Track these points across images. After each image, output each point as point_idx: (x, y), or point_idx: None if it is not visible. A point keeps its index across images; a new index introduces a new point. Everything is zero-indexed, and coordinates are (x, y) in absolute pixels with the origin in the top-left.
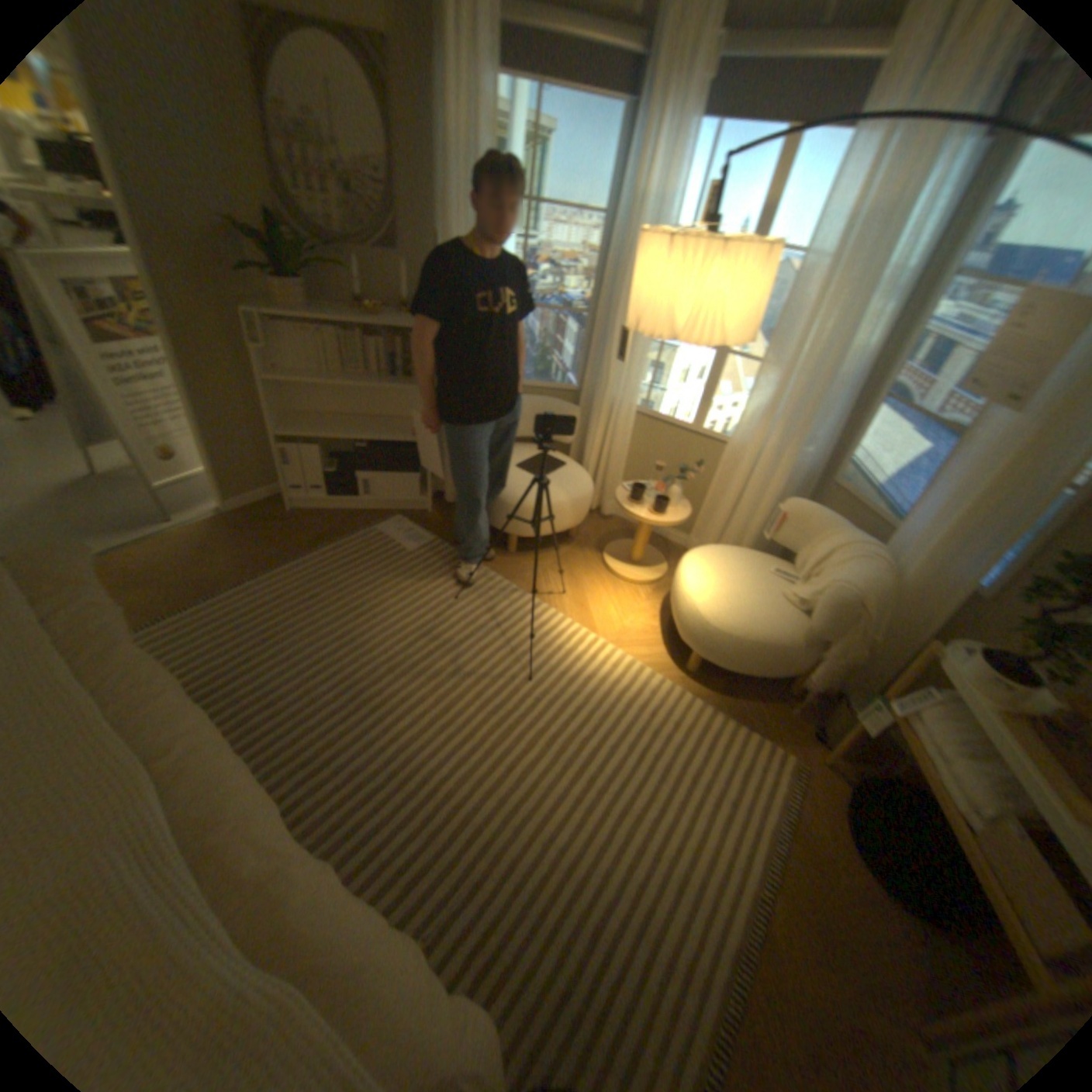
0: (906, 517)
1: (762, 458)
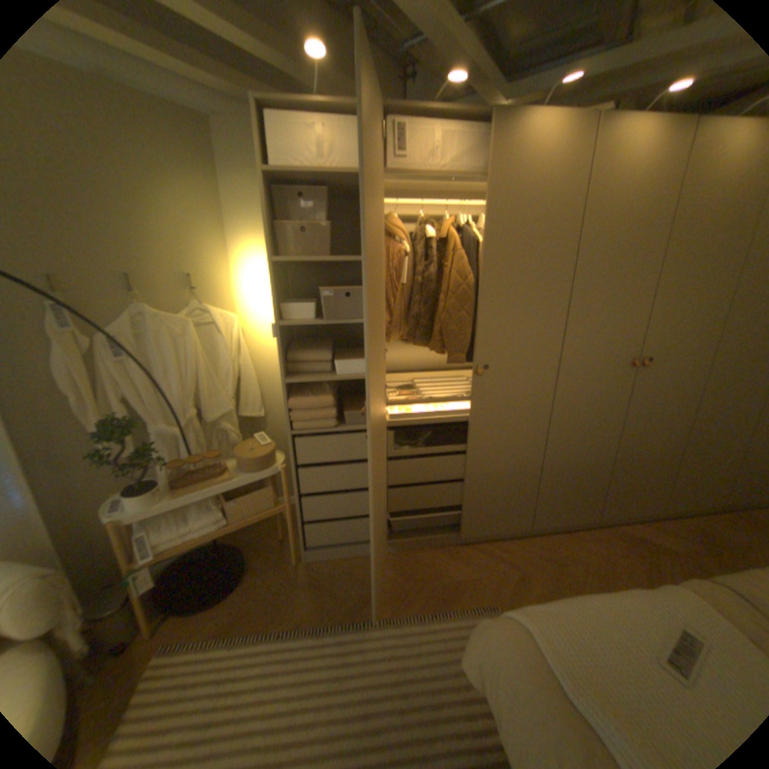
0: None
1: None
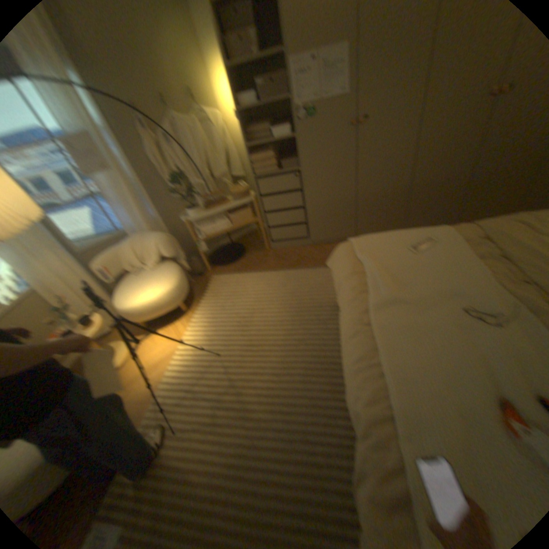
0: (118, 231)
1: (57, 276)
